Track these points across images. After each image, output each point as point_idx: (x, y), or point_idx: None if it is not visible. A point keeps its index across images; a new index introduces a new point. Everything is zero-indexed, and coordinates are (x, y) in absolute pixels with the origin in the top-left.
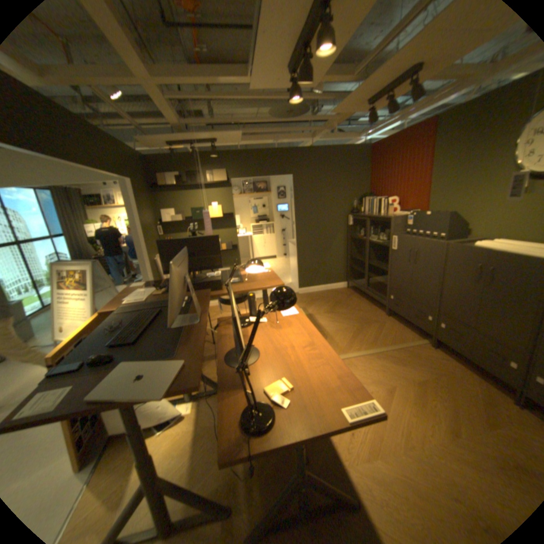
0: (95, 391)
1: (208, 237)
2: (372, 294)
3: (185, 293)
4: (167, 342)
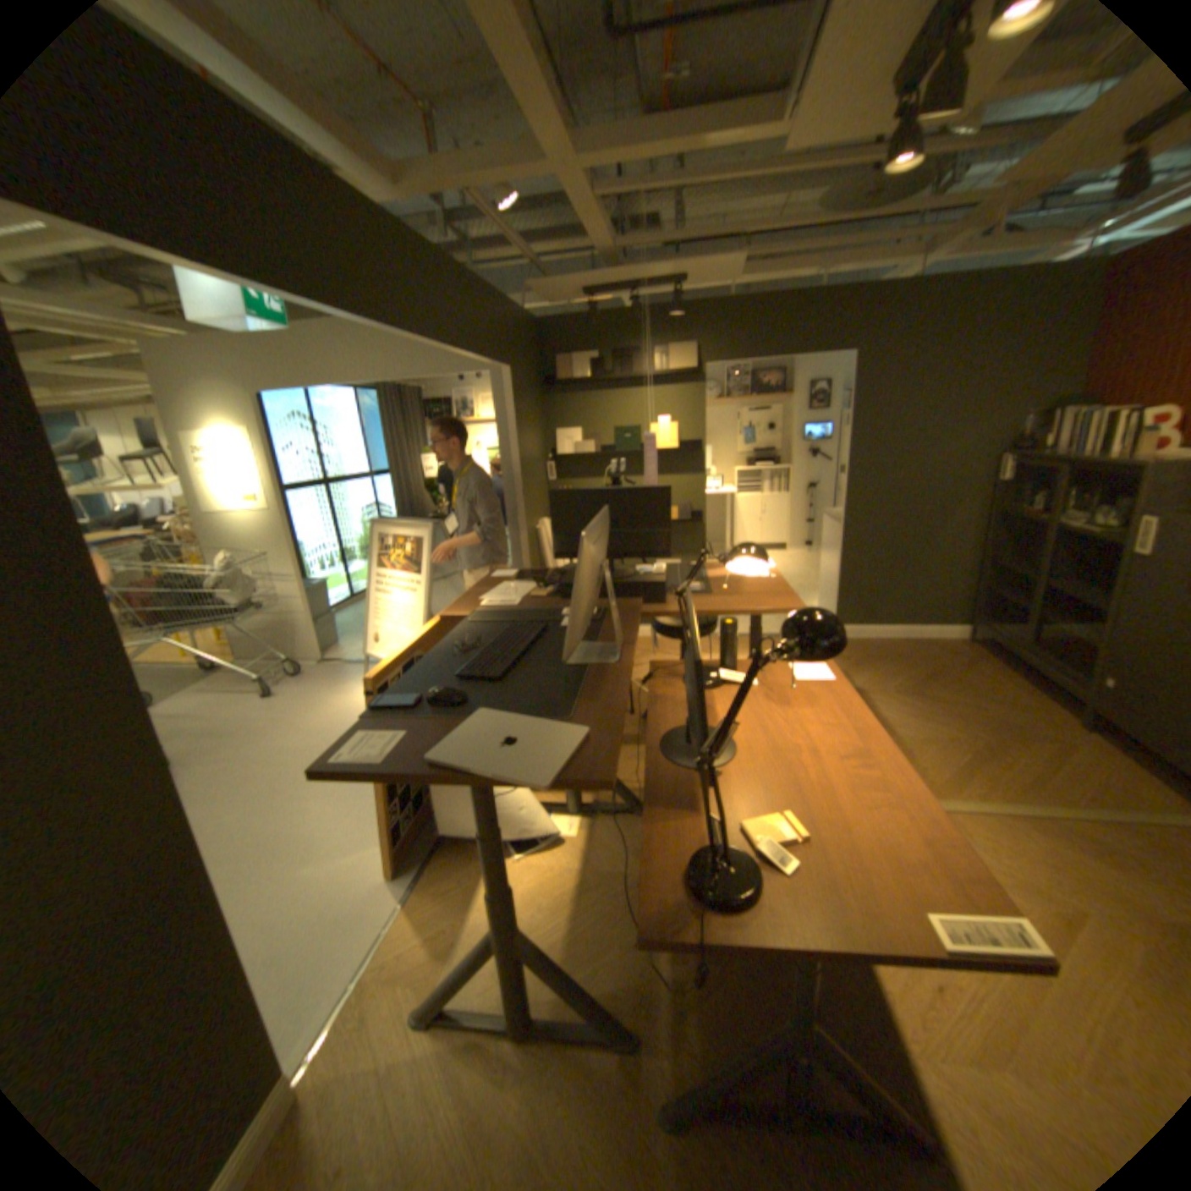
0: (439, 749)
1: (648, 492)
2: (1045, 666)
3: (594, 601)
4: (557, 689)
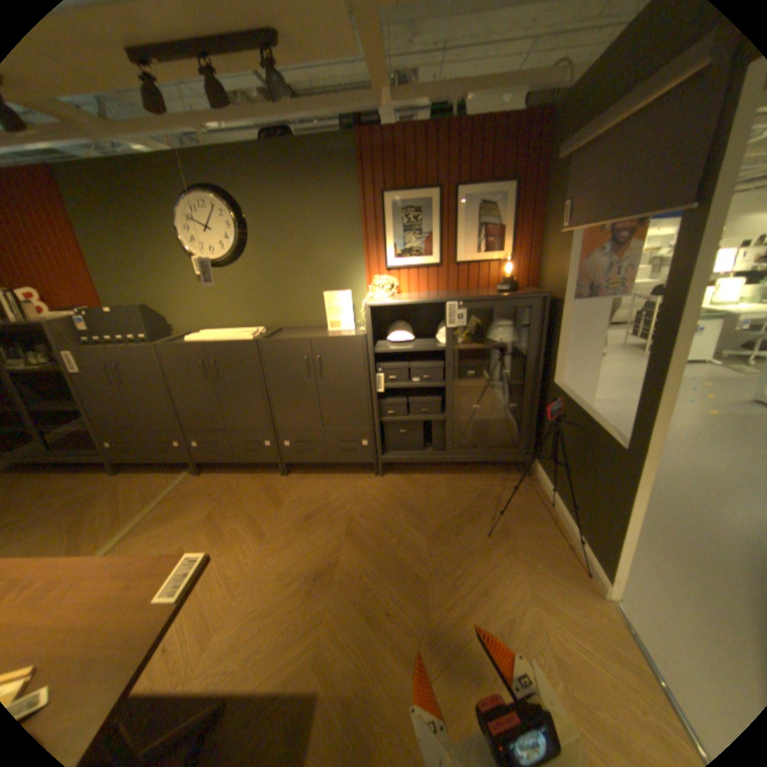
0: None
1: None
2: (63, 459)
3: None
4: None
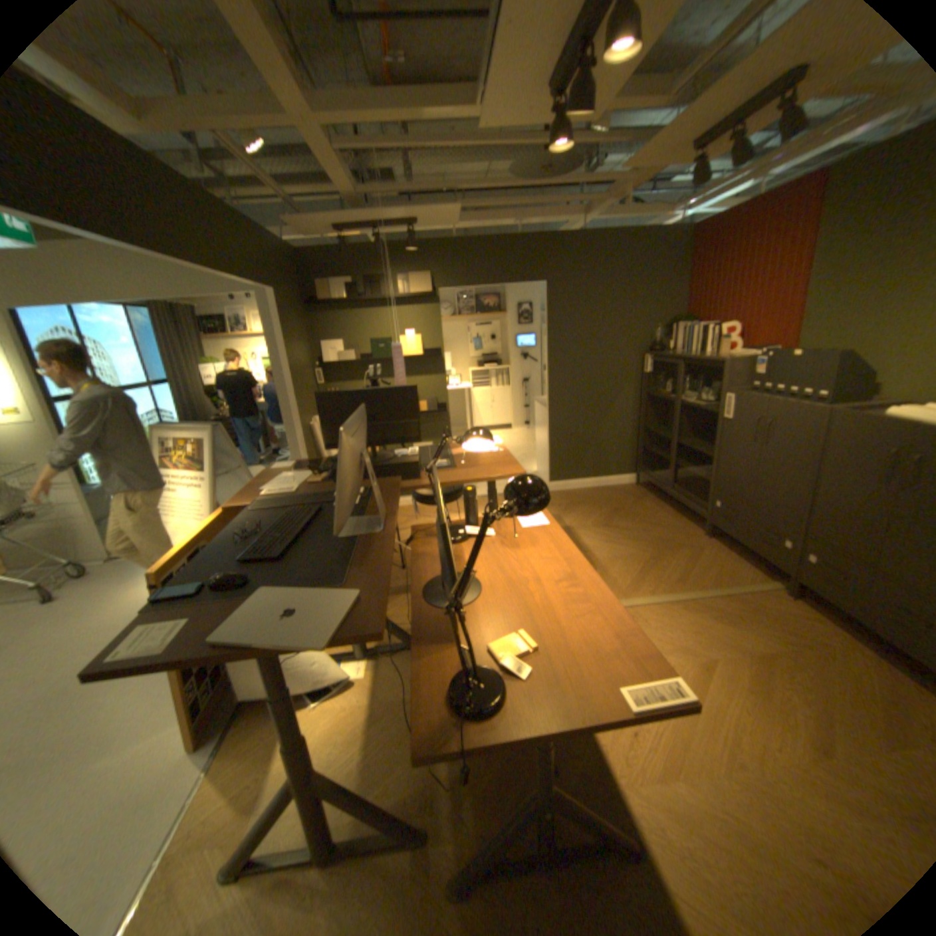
0: (222, 629)
1: (400, 390)
2: (681, 497)
3: (360, 482)
4: (331, 560)
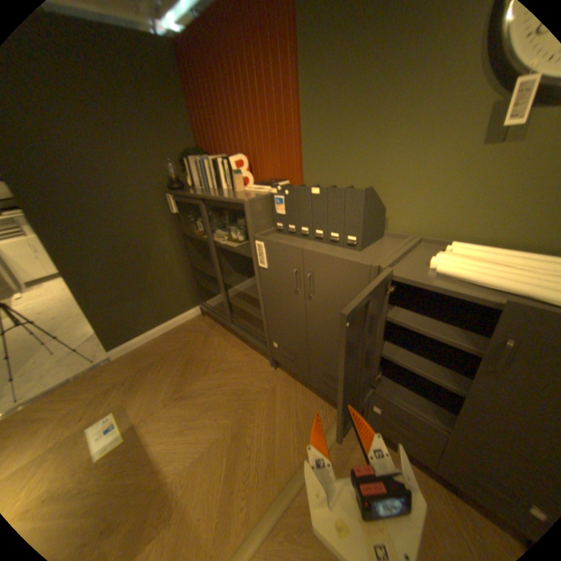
0: None
1: None
2: (241, 332)
3: None
4: None
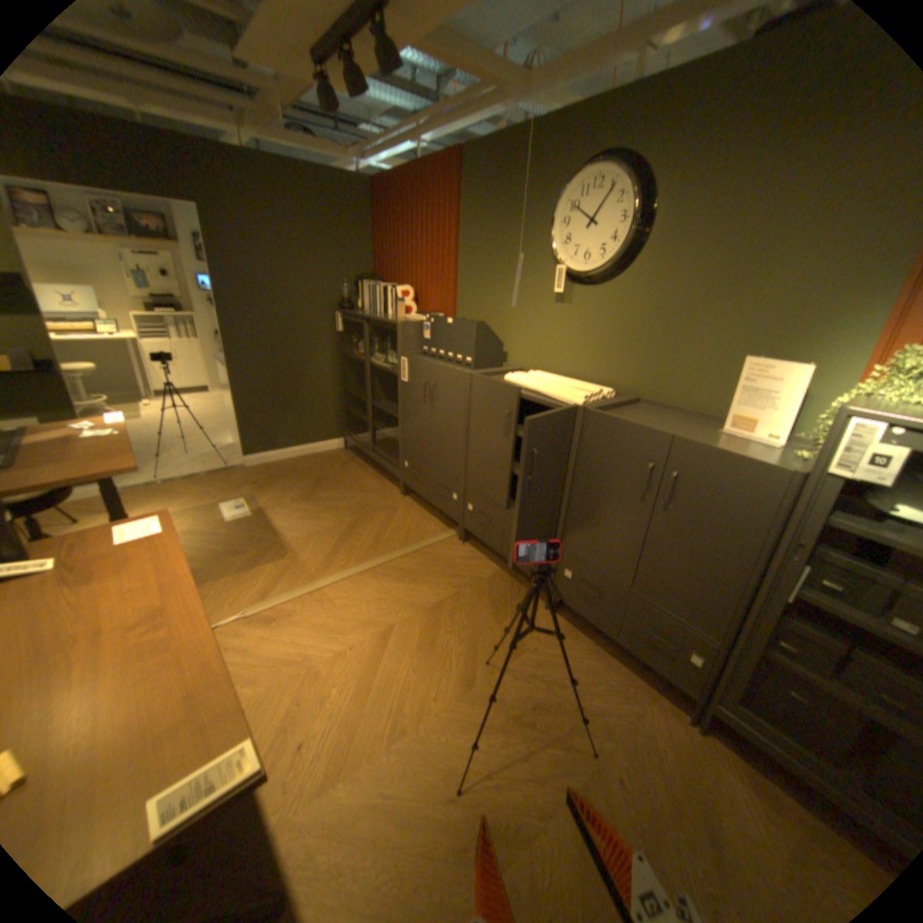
0: None
1: None
2: (380, 459)
3: None
4: None
